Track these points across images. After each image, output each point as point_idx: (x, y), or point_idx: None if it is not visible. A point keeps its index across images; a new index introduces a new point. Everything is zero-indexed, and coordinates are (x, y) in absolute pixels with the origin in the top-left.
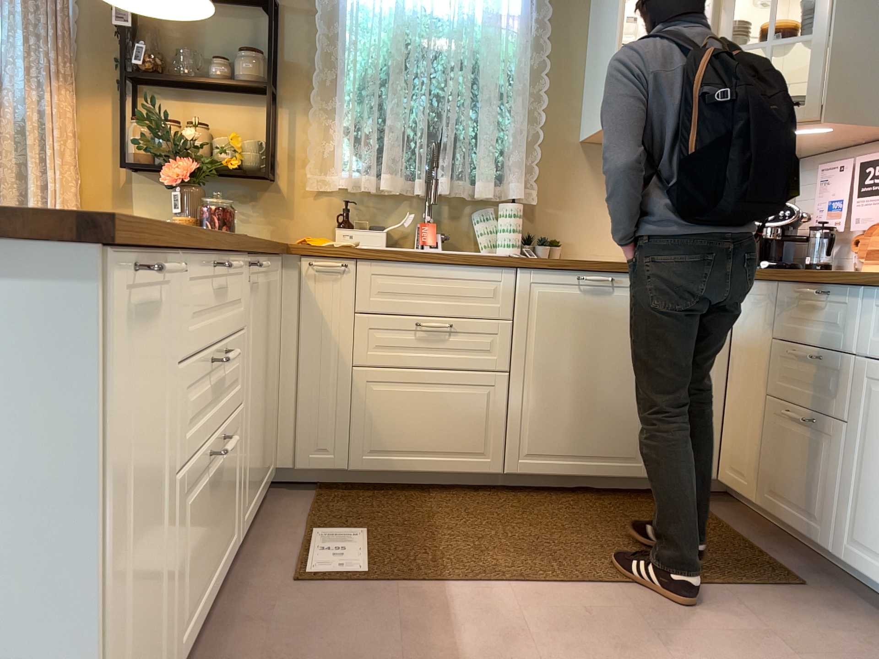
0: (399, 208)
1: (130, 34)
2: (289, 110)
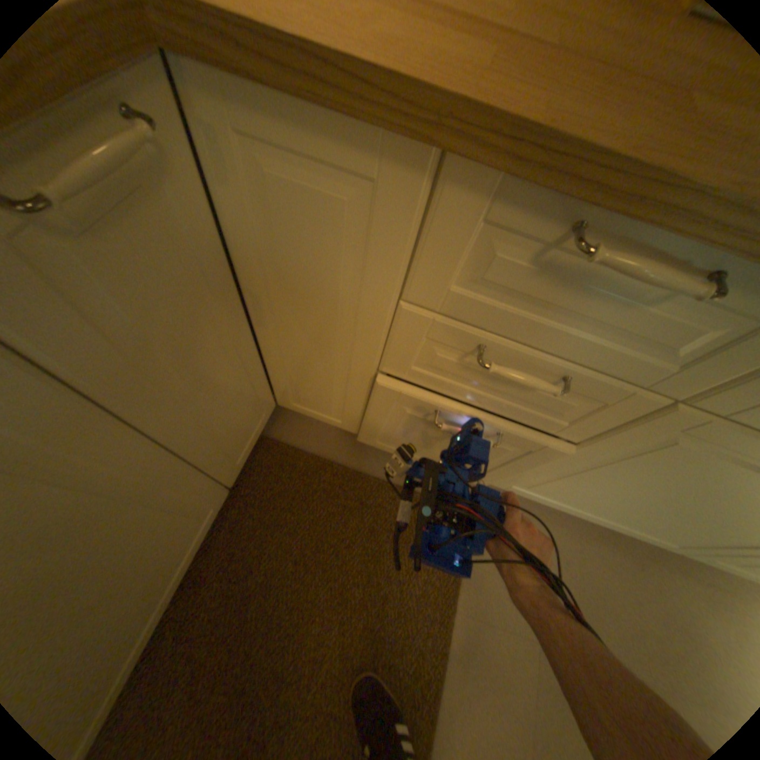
0: None
1: None
2: None
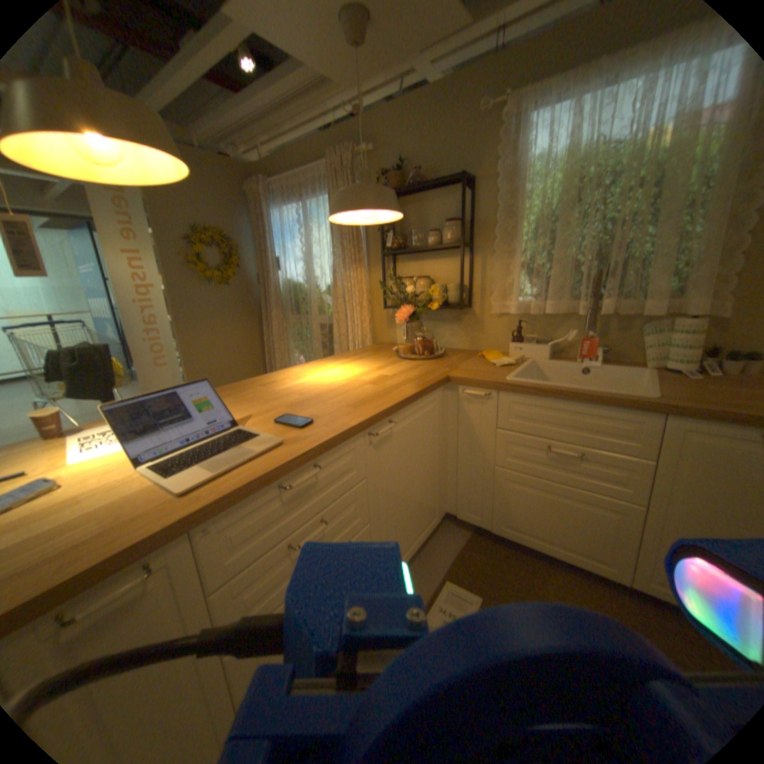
0: (568, 323)
1: (387, 225)
2: (482, 255)
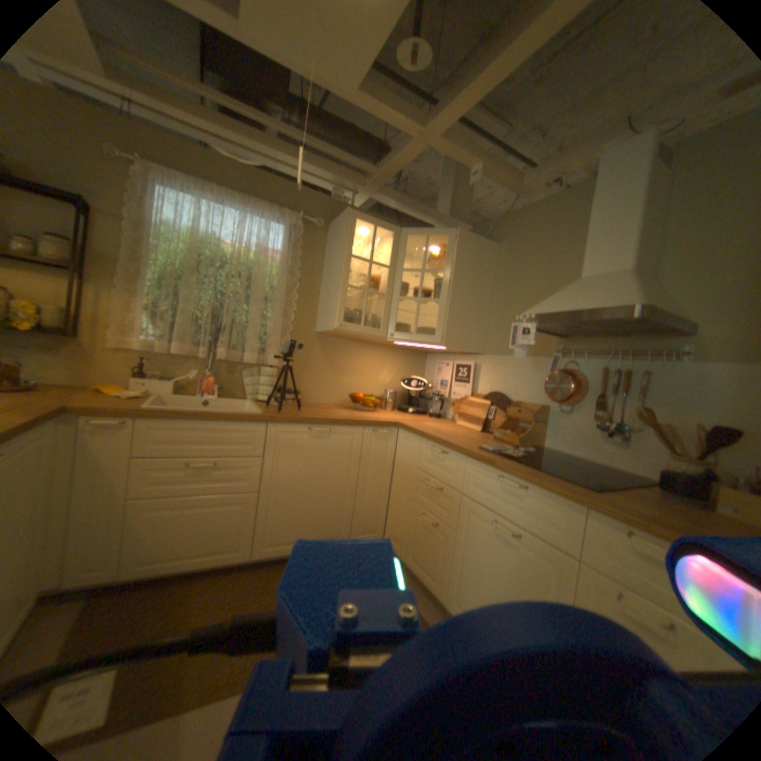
0: (186, 365)
1: None
2: (91, 286)
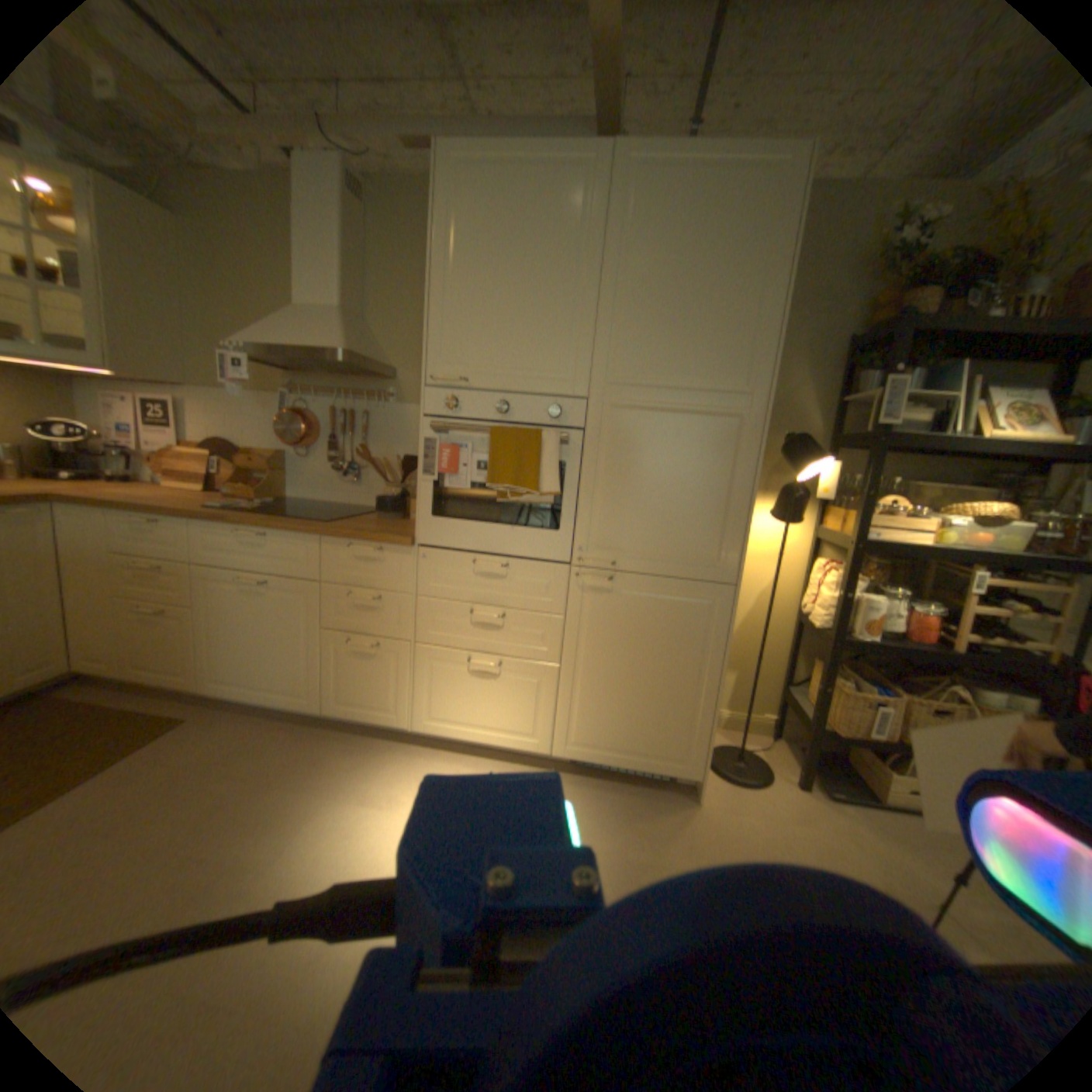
0: None
1: None
2: None
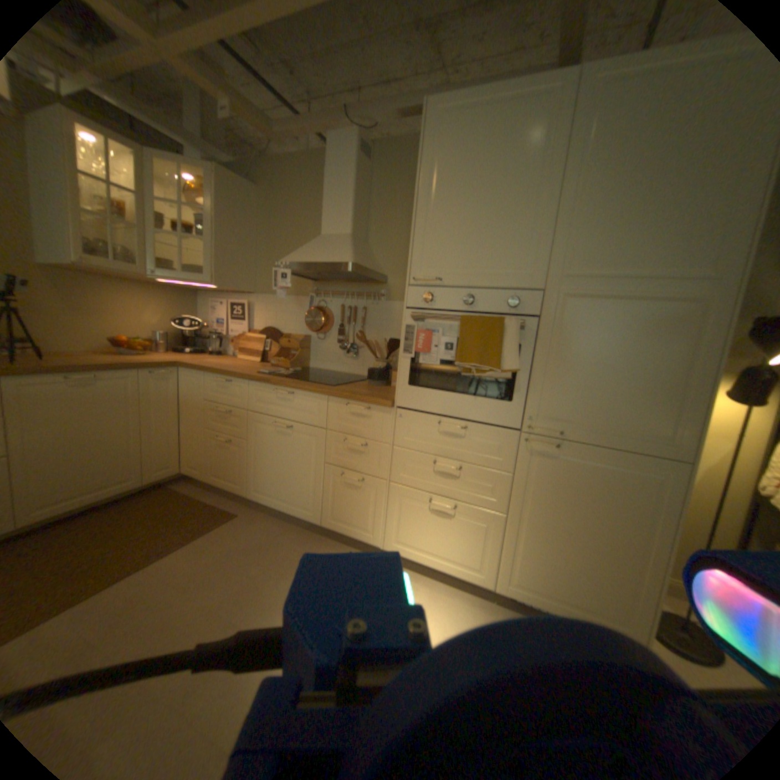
0: None
1: None
2: None
